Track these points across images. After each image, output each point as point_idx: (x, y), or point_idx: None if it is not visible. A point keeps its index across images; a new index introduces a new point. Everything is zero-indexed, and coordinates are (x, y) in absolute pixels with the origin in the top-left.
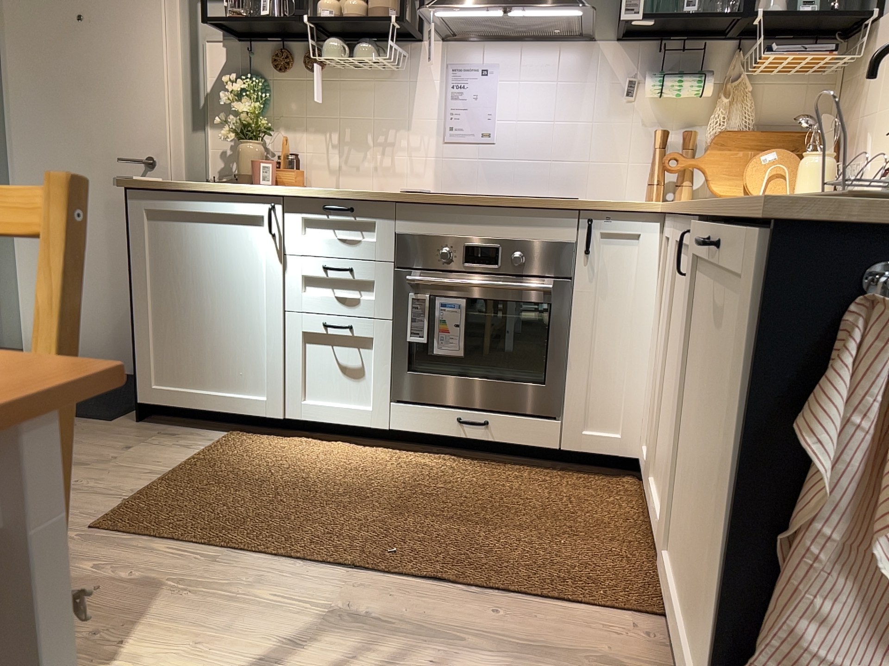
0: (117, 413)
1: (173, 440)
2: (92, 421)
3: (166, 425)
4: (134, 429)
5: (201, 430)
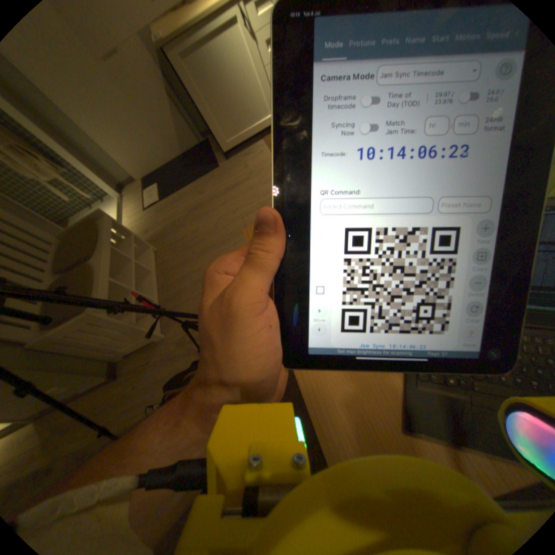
0: (214, 161)
1: (253, 152)
2: (213, 169)
3: (238, 151)
4: (232, 160)
5: (252, 144)
